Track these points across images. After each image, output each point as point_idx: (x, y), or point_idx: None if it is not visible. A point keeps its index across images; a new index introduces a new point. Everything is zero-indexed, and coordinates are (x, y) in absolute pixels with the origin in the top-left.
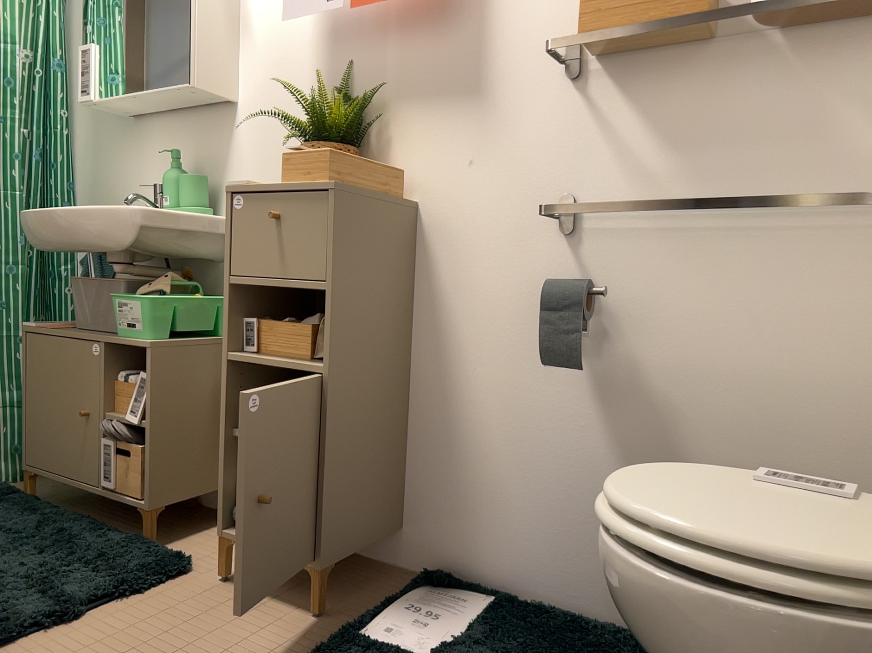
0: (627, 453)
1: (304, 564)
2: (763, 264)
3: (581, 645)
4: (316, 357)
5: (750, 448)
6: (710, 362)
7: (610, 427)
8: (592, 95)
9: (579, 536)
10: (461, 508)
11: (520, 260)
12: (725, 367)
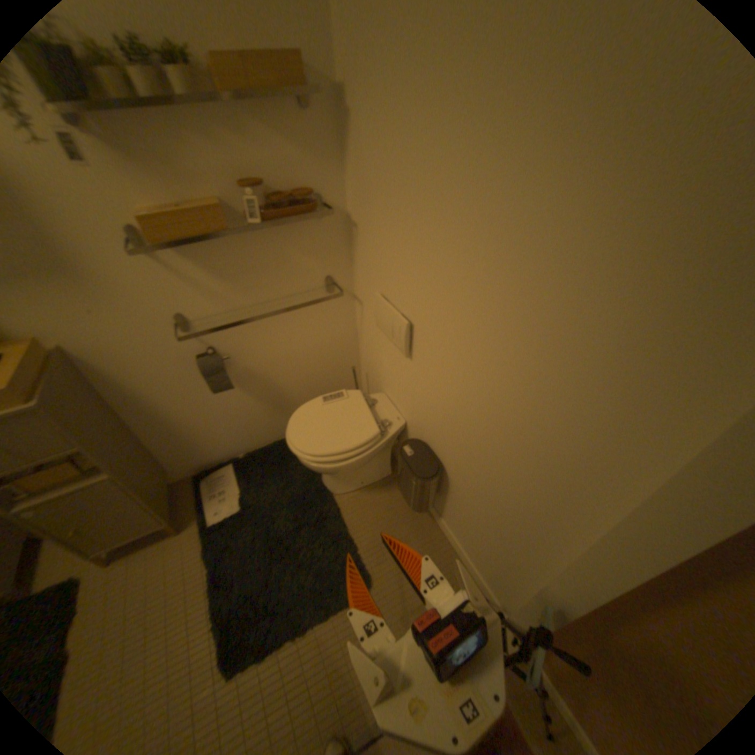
0: (256, 397)
1: (155, 532)
2: (282, 318)
3: (274, 461)
4: (83, 472)
5: (297, 375)
6: (275, 357)
7: (245, 393)
8: (160, 260)
9: (249, 428)
10: (192, 450)
11: (162, 352)
12: (280, 356)
